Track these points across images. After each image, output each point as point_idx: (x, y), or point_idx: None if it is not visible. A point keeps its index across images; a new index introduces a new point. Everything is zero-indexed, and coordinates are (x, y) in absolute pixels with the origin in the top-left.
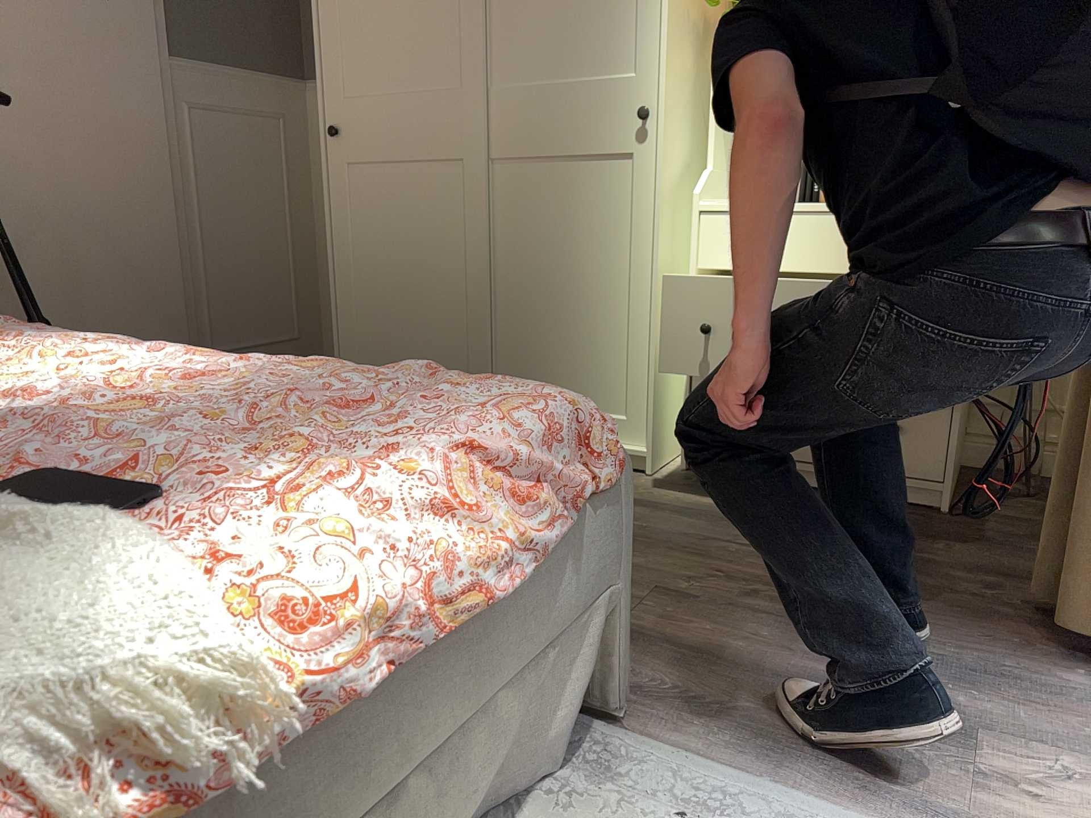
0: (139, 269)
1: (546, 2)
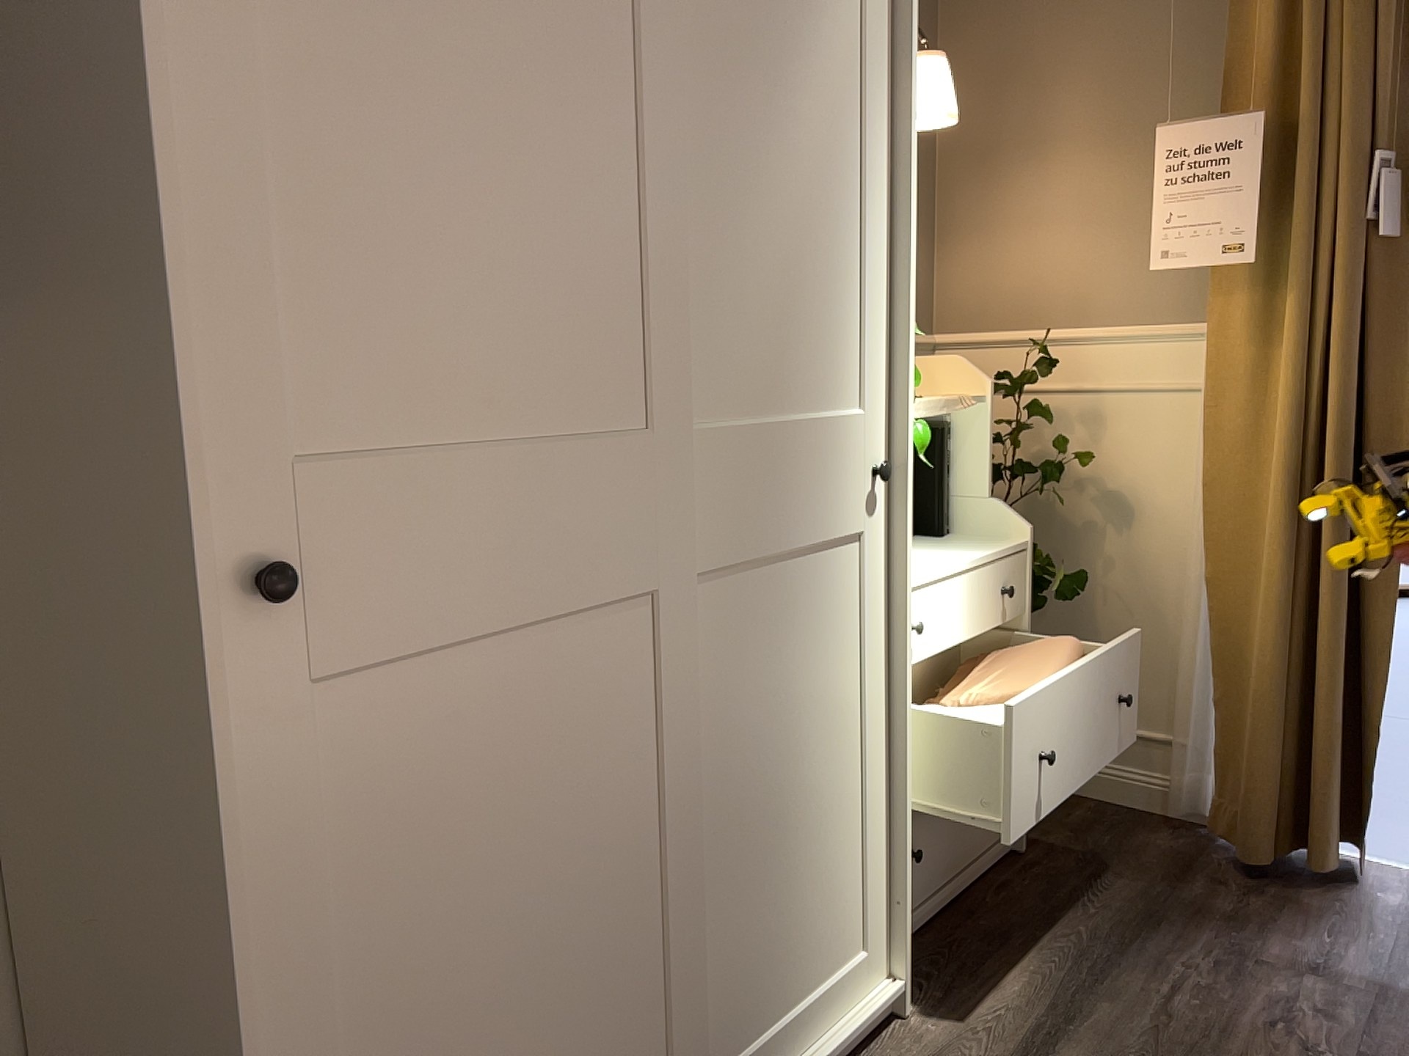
0: None
1: (762, 266)
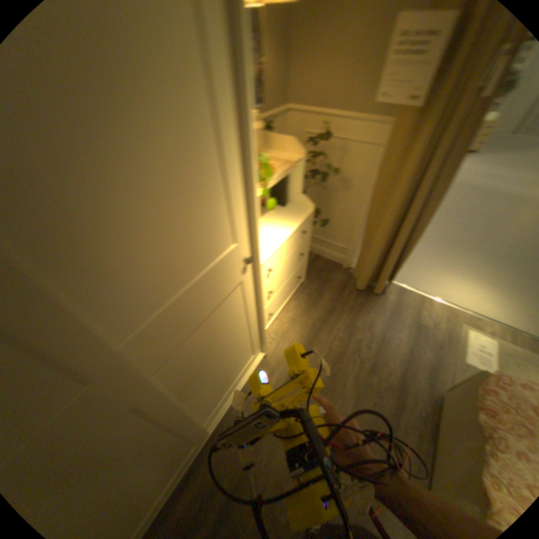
0: None
1: (150, 235)
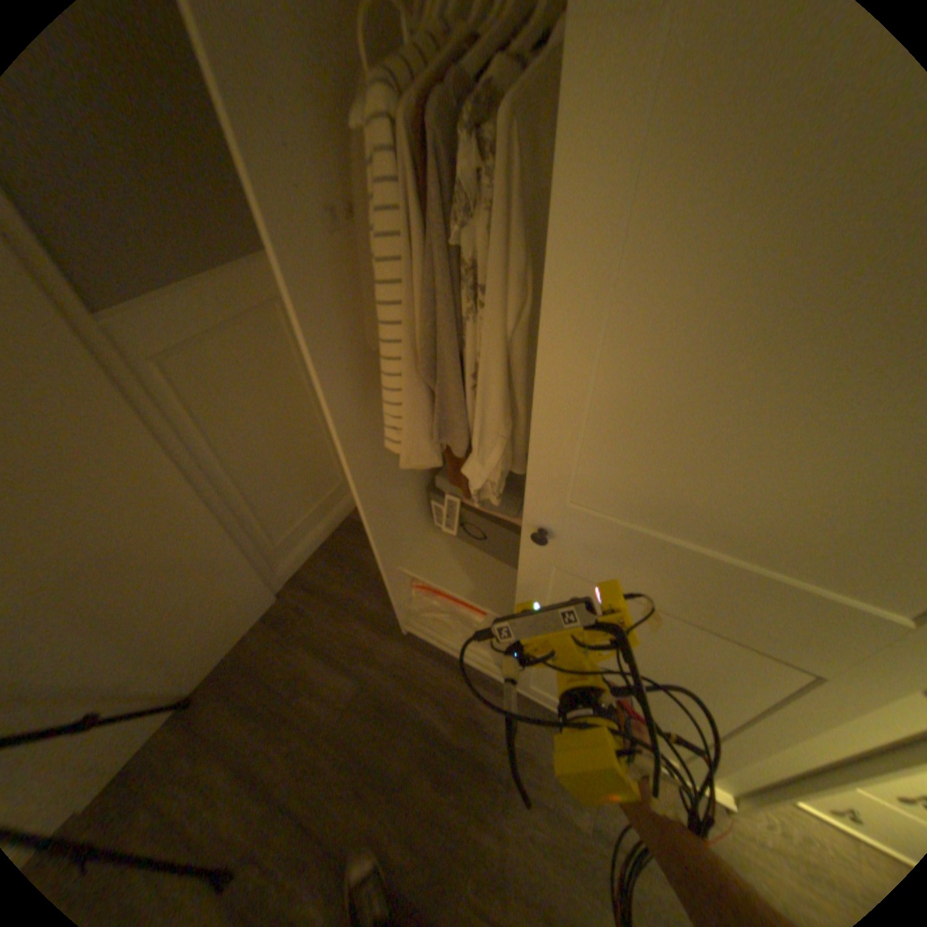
0: (173, 561)
1: (850, 450)
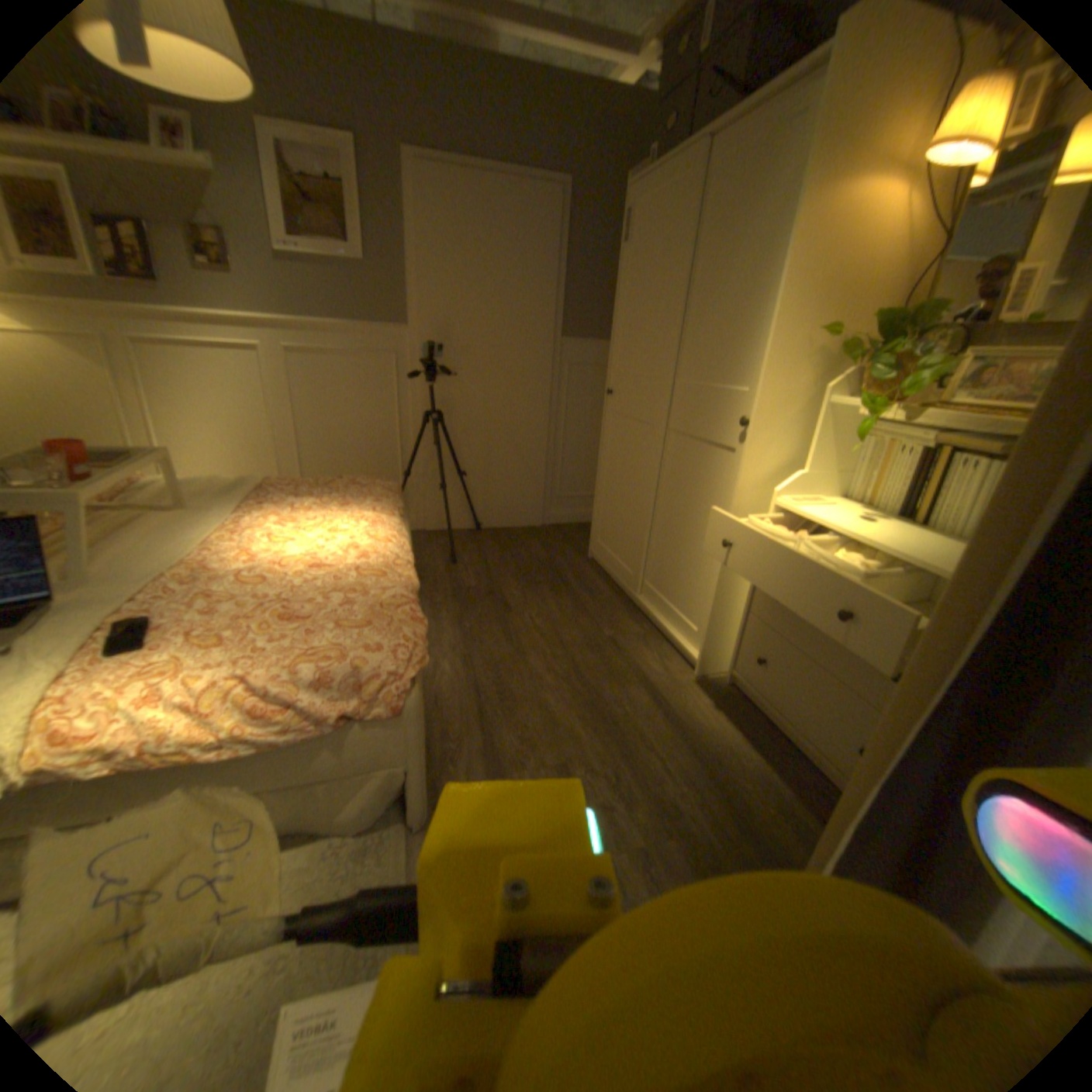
0: (520, 449)
1: (714, 322)
